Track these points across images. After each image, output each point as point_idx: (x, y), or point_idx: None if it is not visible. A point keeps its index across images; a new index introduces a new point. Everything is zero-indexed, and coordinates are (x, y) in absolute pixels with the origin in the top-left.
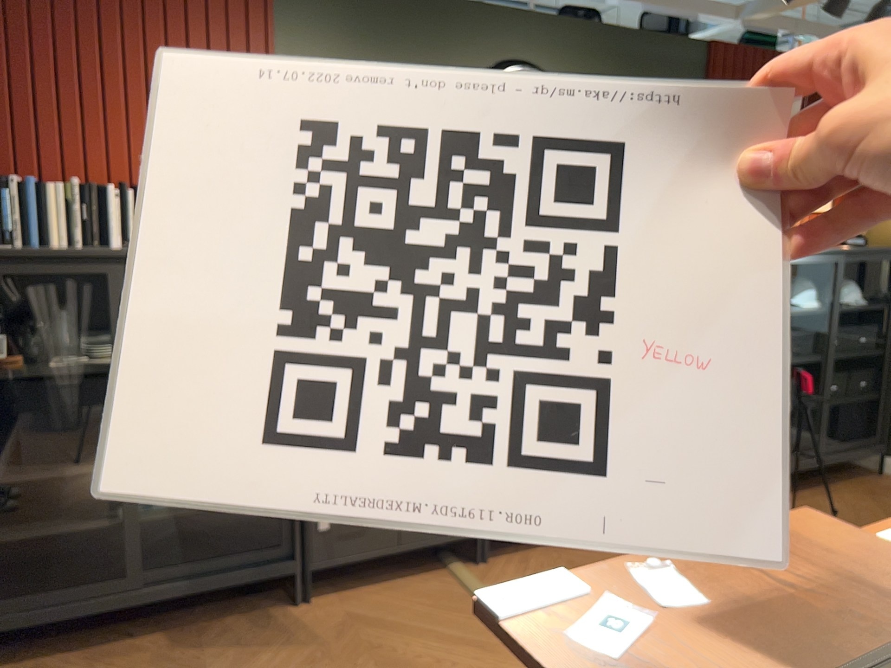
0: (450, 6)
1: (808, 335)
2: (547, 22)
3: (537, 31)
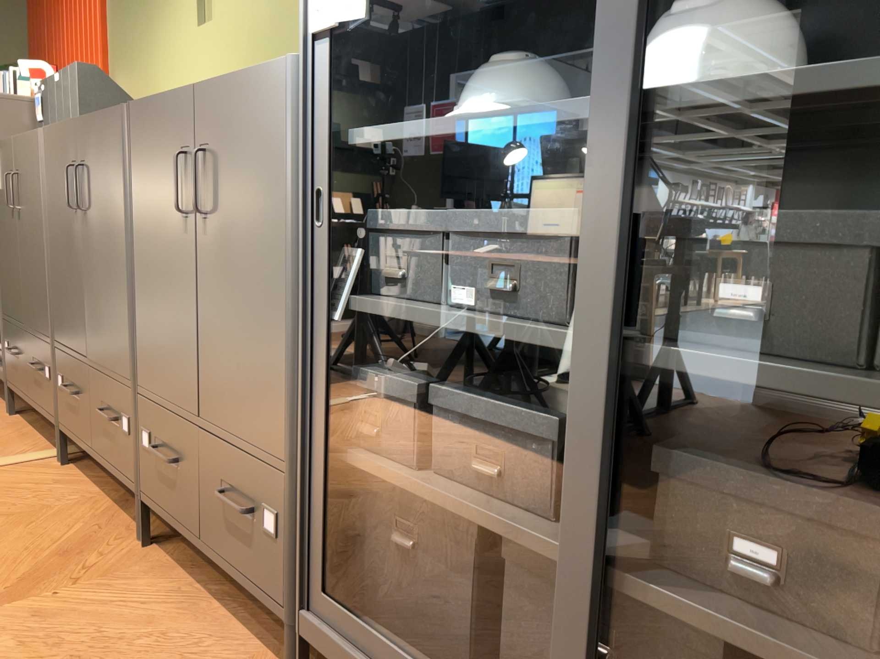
0: None
1: (546, 222)
2: None
3: None
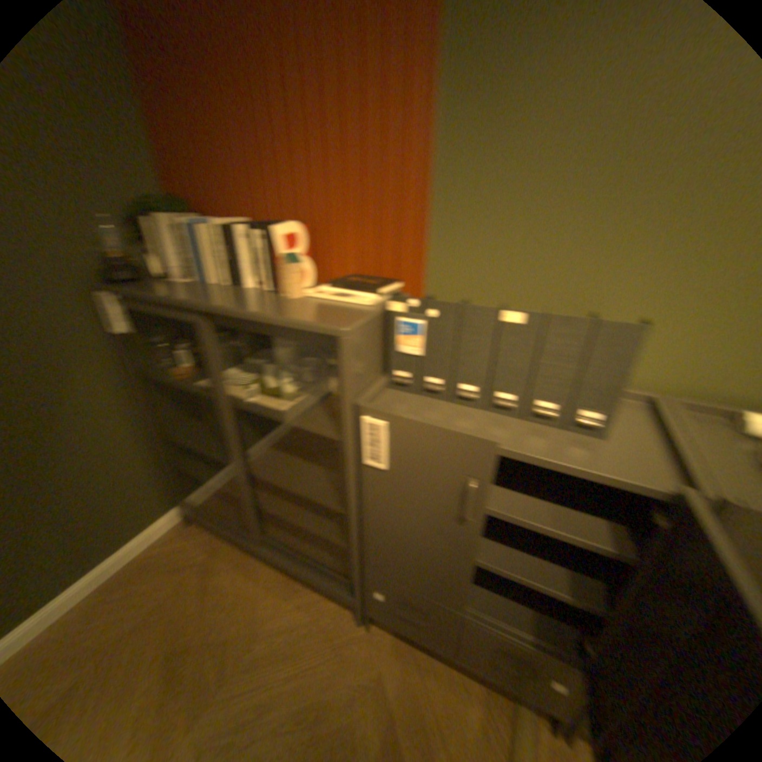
0: None
1: None
2: None
3: None
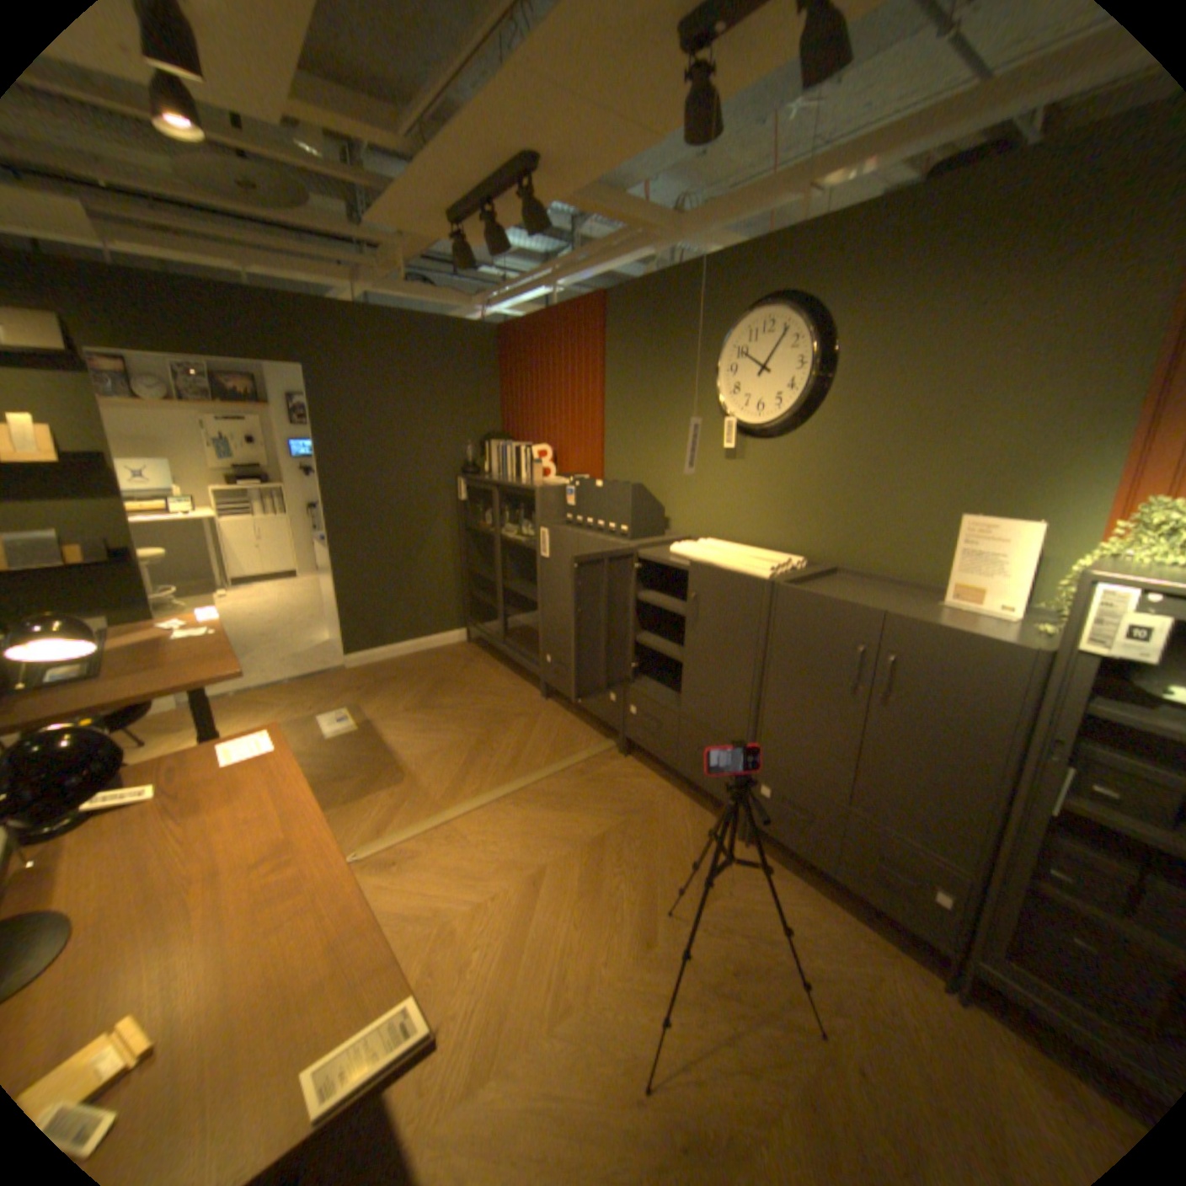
0: (712, 261)
1: None
2: (818, 227)
3: (803, 246)
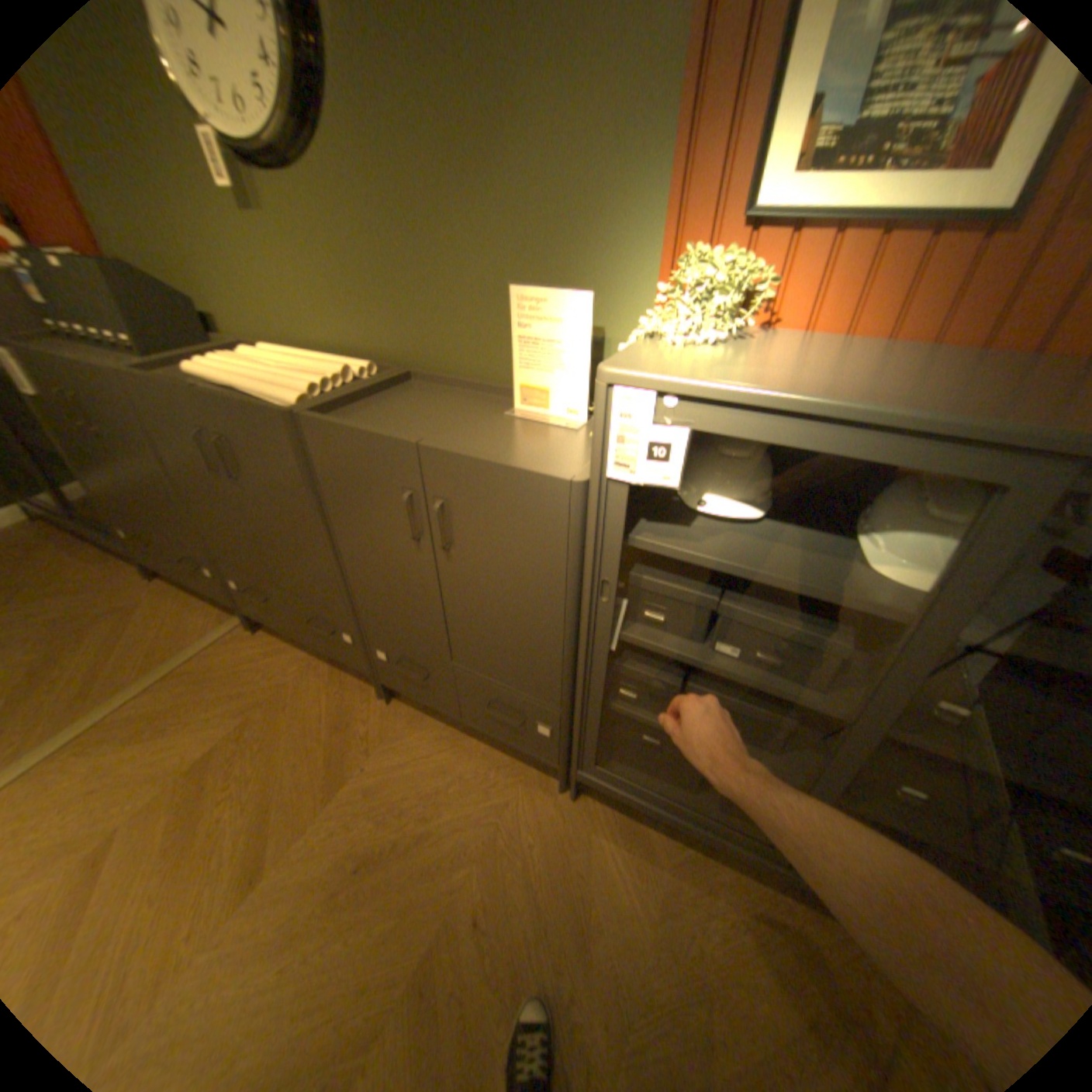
0: None
1: (811, 641)
2: None
3: None
